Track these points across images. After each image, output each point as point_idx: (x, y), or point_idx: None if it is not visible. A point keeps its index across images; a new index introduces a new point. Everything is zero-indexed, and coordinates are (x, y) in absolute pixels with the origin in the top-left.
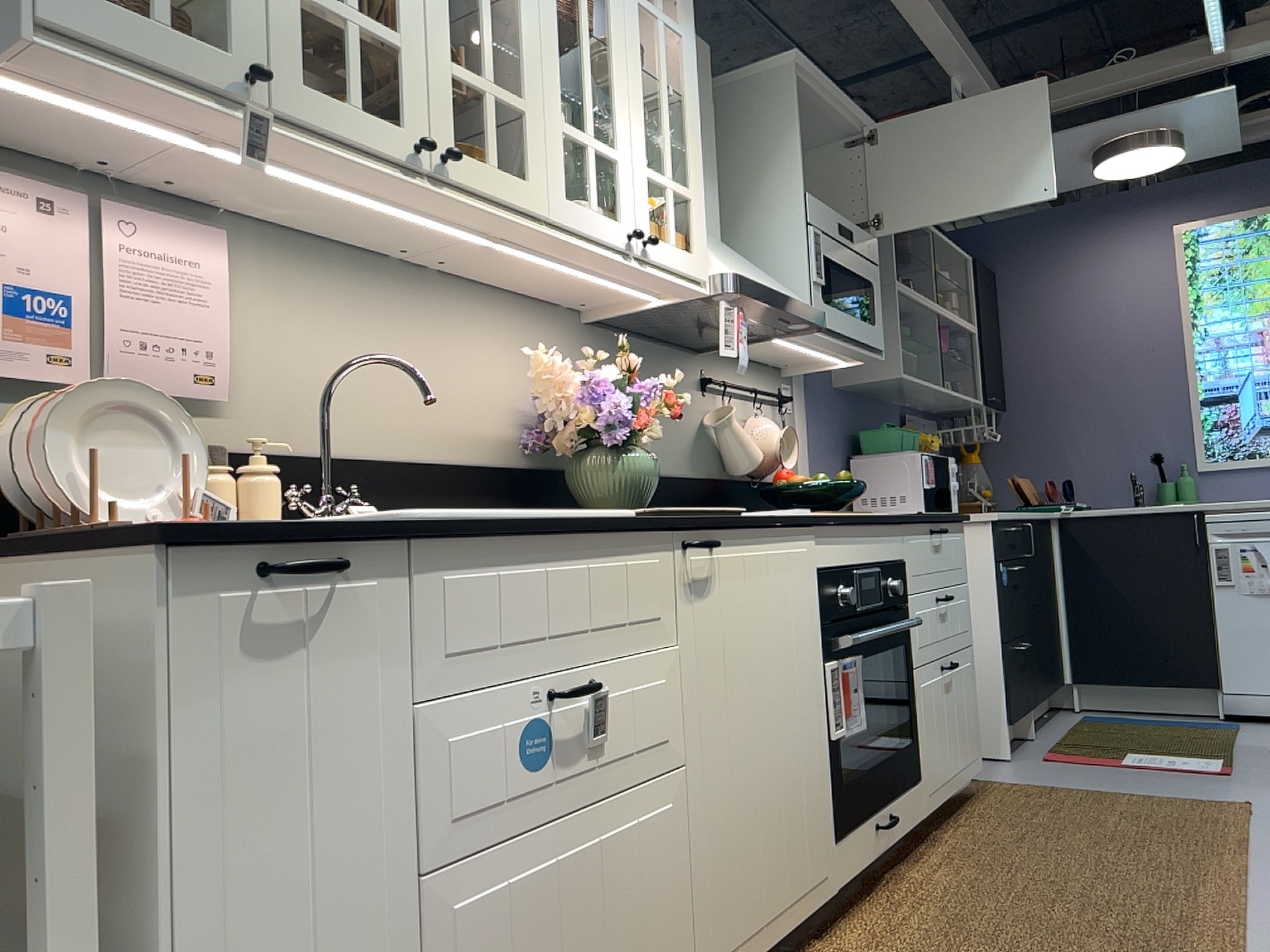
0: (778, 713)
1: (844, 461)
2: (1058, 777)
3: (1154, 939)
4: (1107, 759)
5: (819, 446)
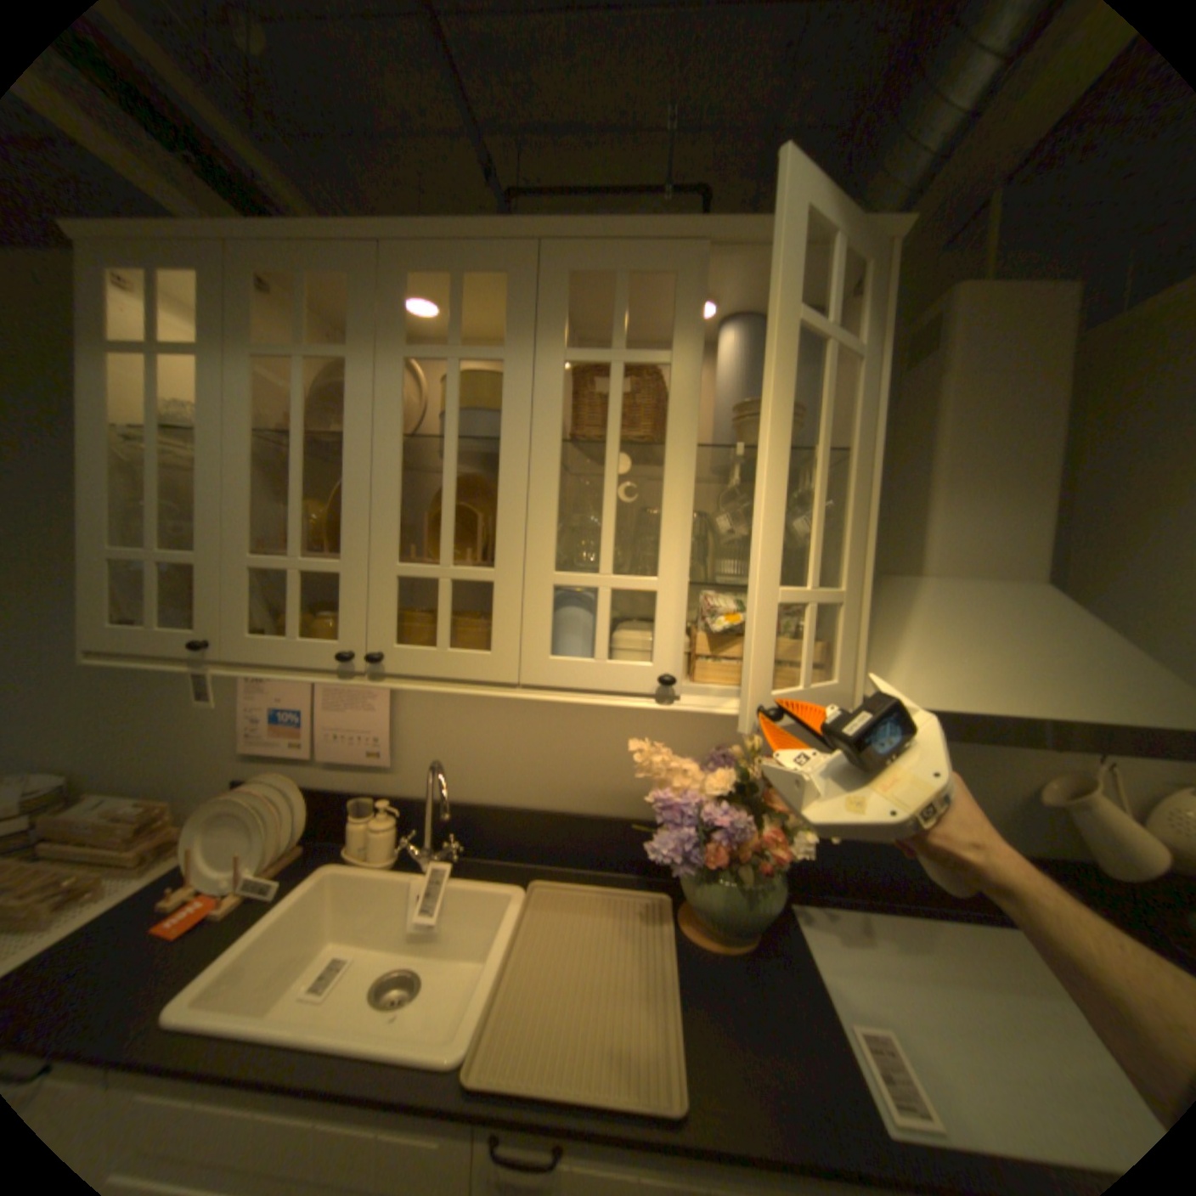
0: None
1: None
2: None
3: None
4: None
5: None
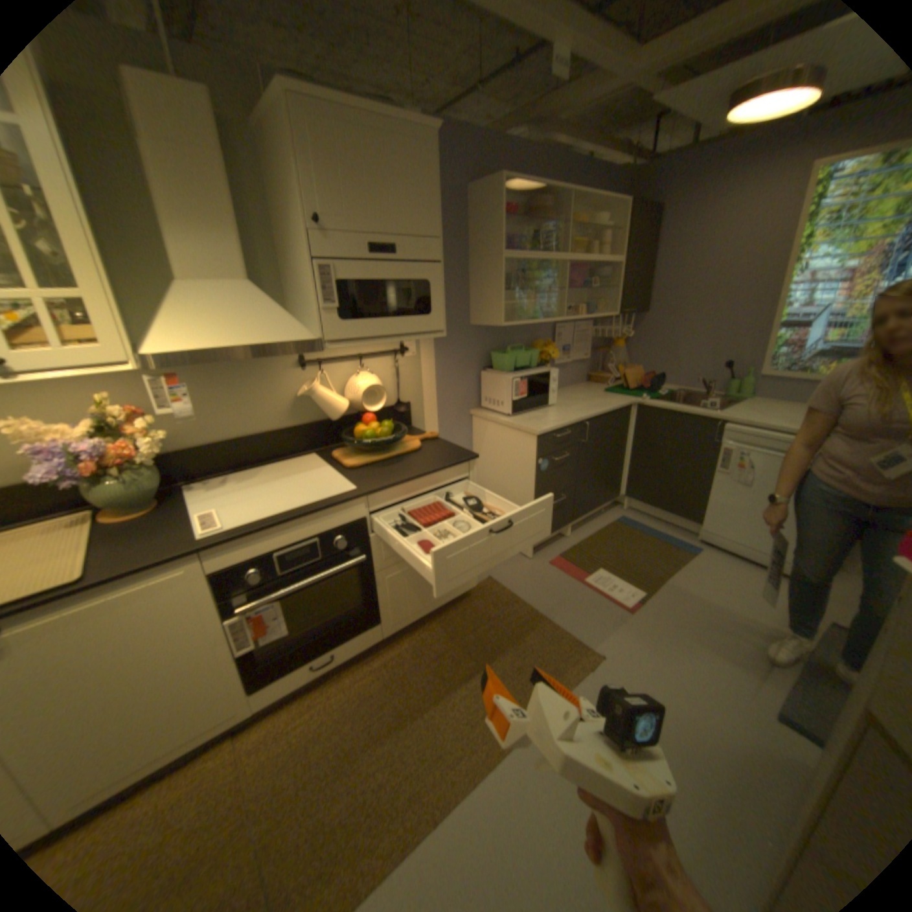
0: (144, 673)
1: (475, 373)
2: (534, 588)
3: (374, 815)
4: (581, 574)
5: (445, 370)
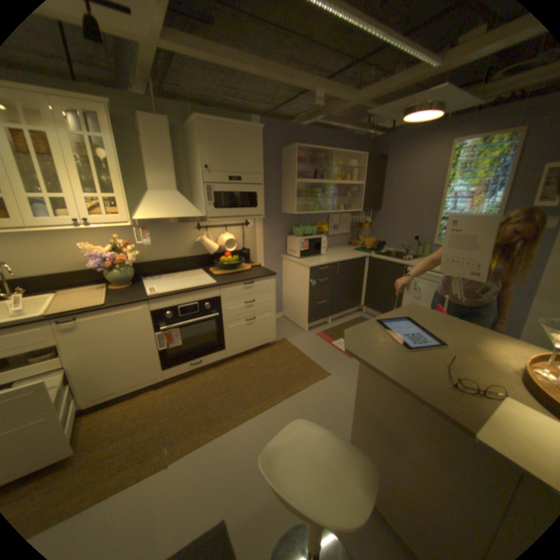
0: (122, 349)
1: (284, 236)
2: (305, 344)
3: (211, 420)
4: (331, 340)
5: (268, 234)
